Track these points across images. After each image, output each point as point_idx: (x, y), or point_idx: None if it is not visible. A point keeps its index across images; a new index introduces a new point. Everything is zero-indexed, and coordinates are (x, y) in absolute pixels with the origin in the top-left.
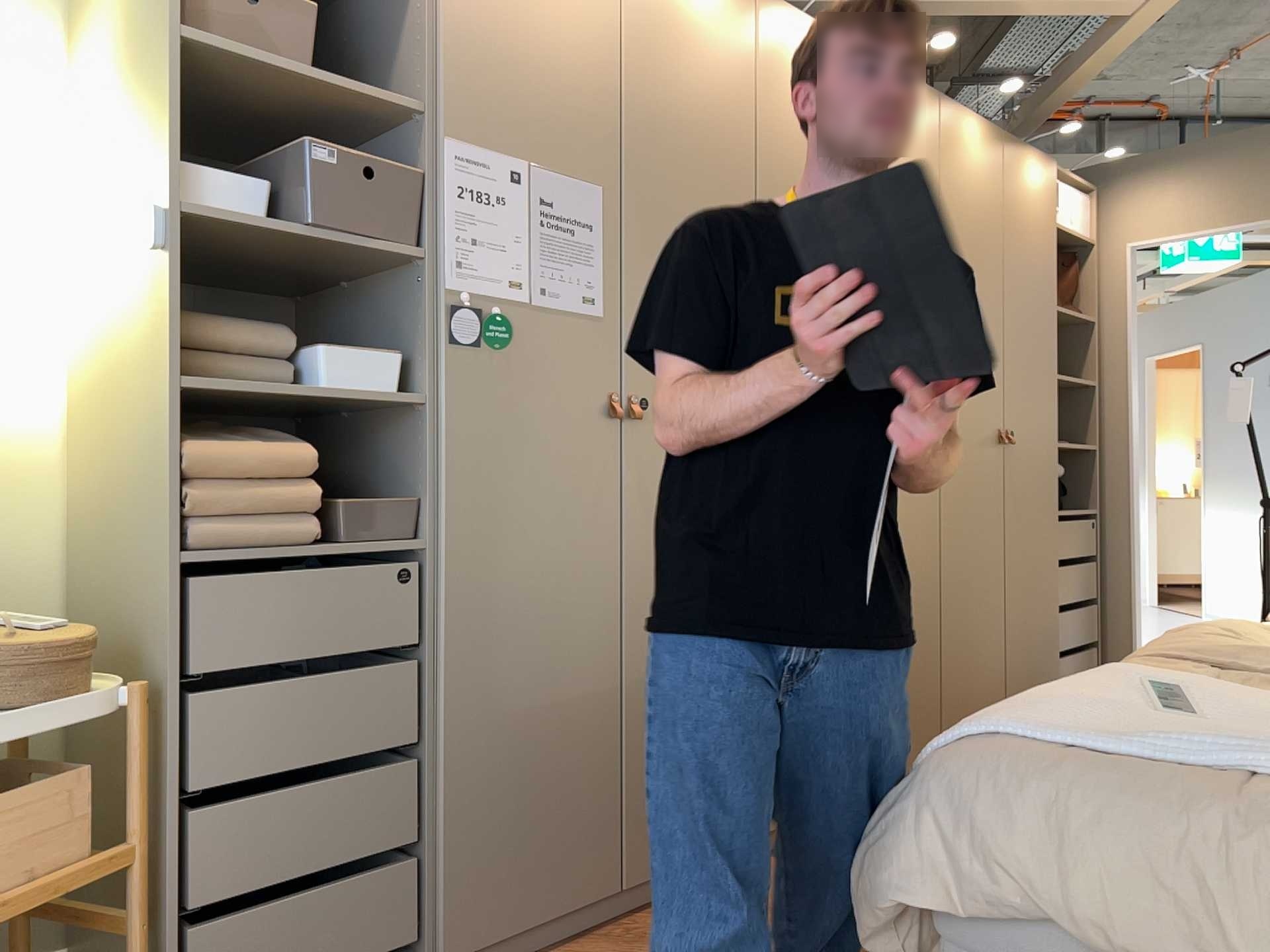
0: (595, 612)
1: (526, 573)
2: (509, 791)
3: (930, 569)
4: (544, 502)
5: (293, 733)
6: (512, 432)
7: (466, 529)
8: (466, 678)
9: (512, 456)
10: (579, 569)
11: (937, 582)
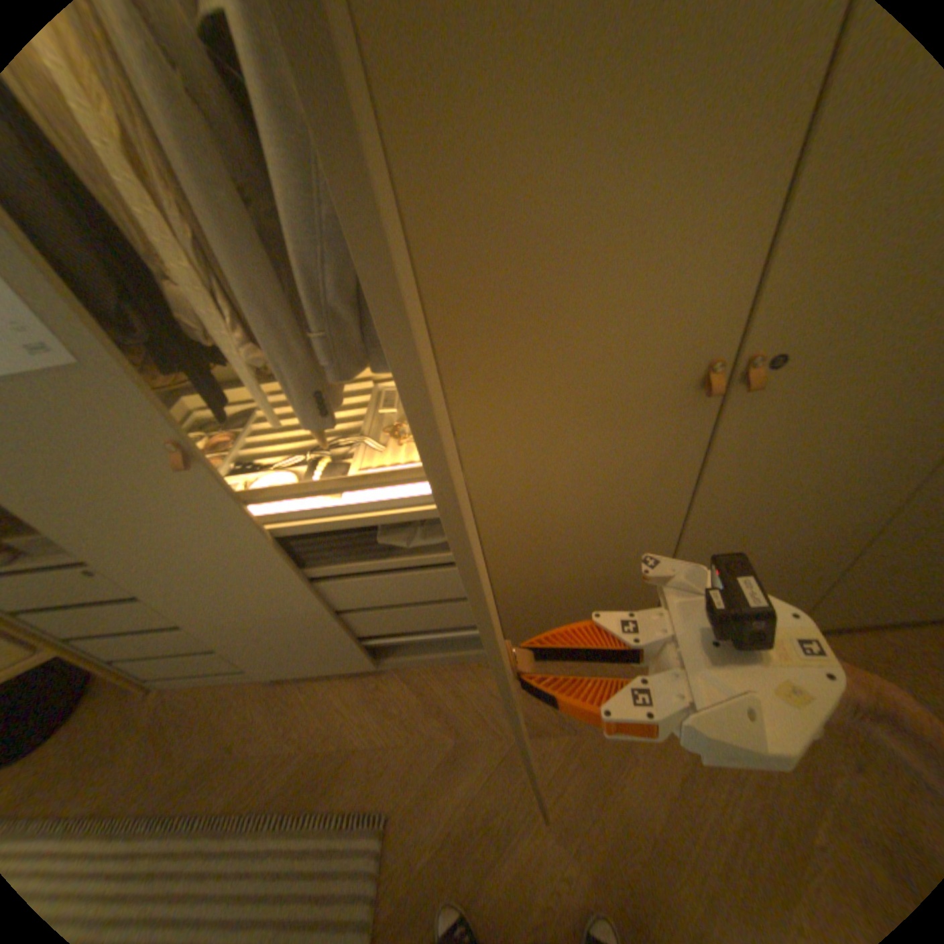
0: (276, 583)
1: (185, 571)
2: (258, 645)
3: (863, 518)
4: (164, 535)
5: (95, 625)
6: (80, 497)
7: (104, 557)
8: (181, 613)
9: (98, 512)
10: (238, 565)
11: (873, 528)
